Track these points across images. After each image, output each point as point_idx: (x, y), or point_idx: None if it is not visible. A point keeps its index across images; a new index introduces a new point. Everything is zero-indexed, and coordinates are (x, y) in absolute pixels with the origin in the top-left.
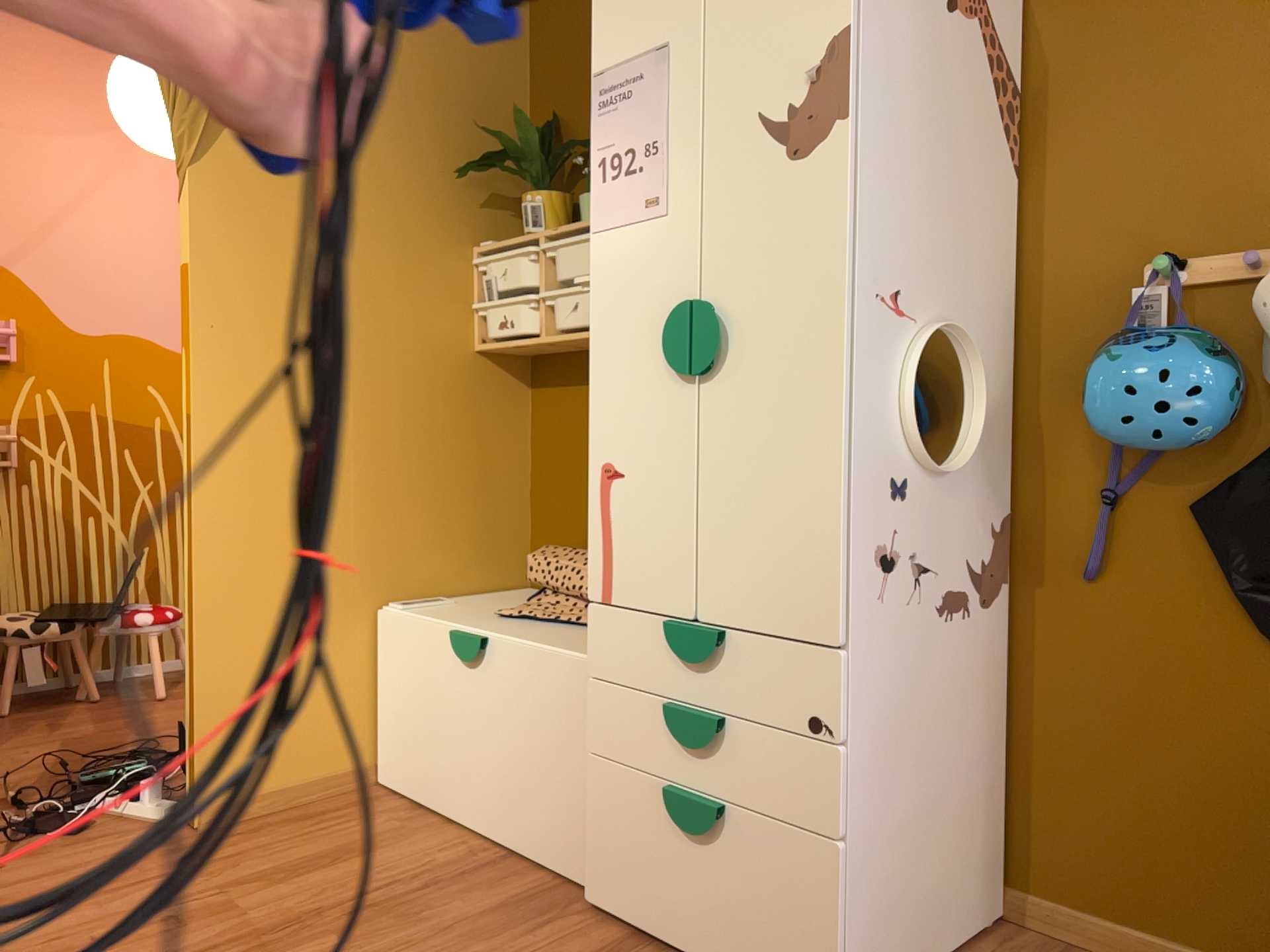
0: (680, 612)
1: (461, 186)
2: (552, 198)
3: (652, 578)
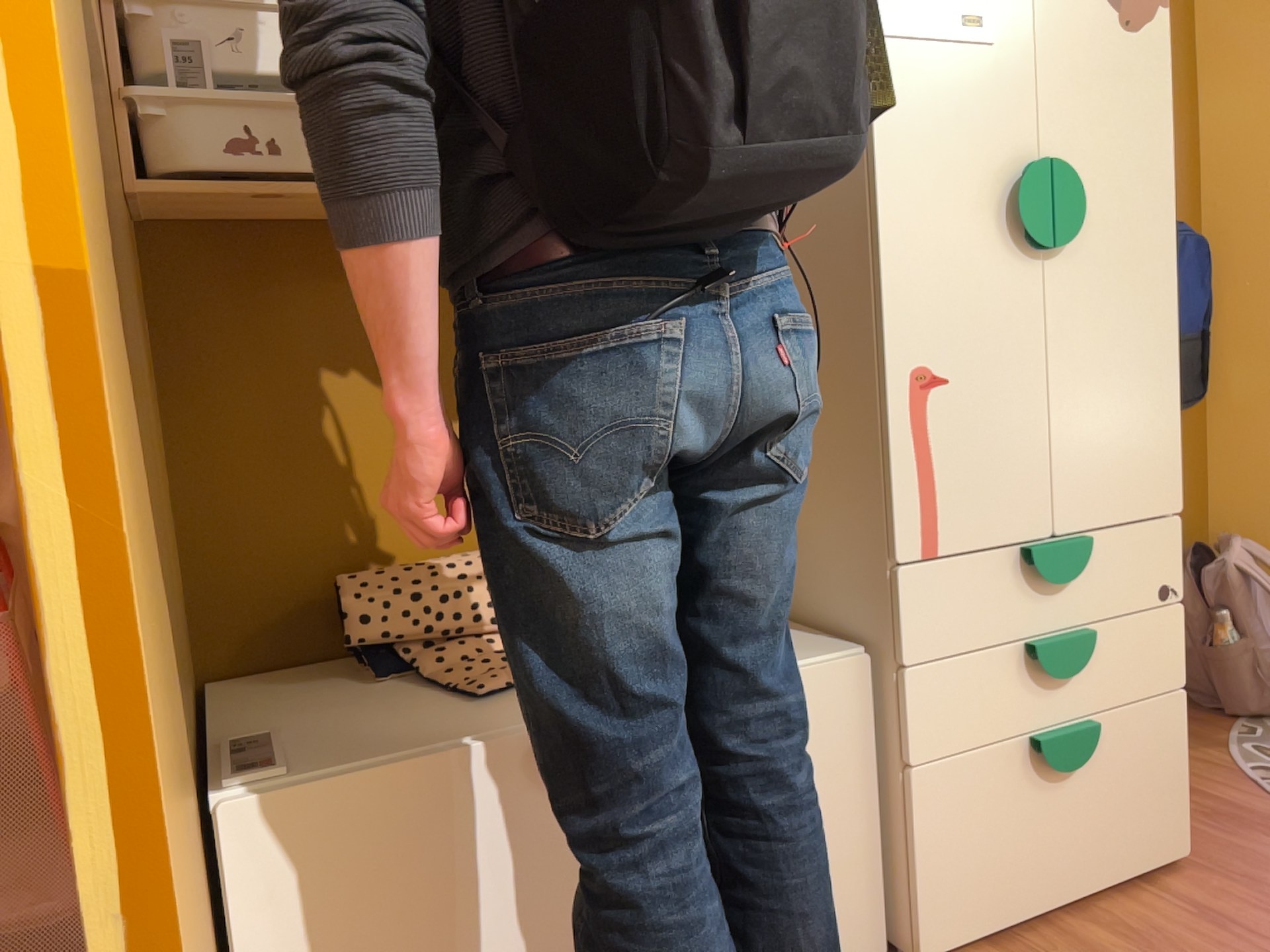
0: (1037, 531)
1: None
2: None
3: (999, 504)
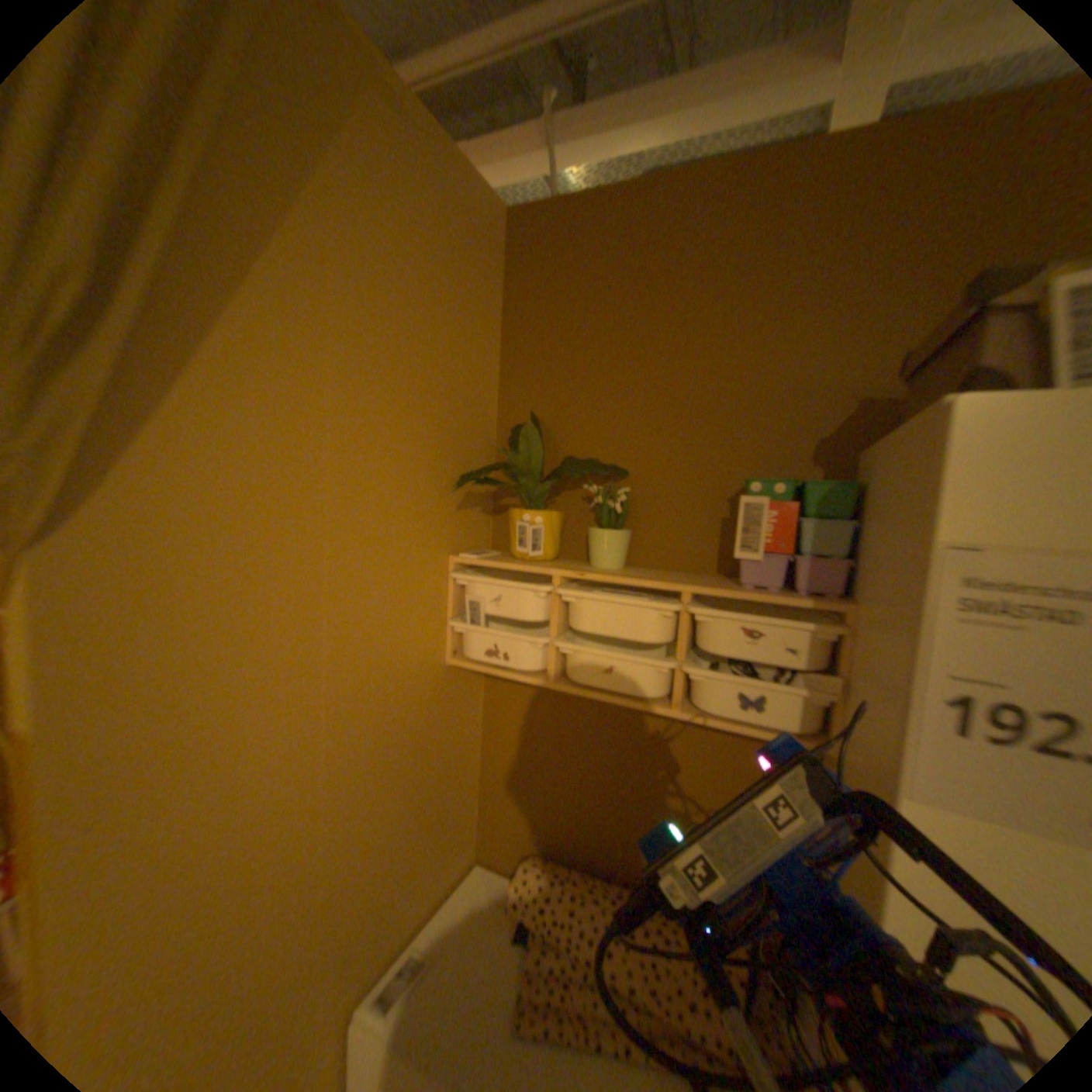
0: None
1: (445, 490)
2: (555, 518)
3: None
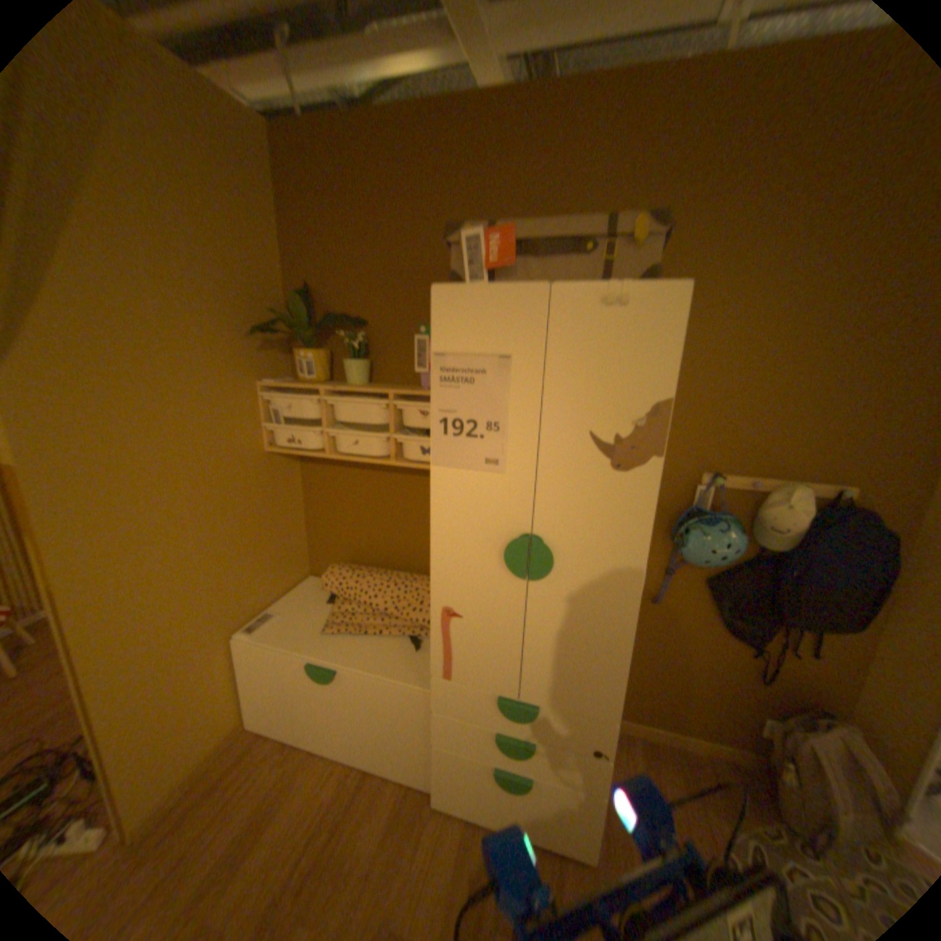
0: (507, 693)
1: (243, 338)
2: (321, 355)
3: (485, 674)
